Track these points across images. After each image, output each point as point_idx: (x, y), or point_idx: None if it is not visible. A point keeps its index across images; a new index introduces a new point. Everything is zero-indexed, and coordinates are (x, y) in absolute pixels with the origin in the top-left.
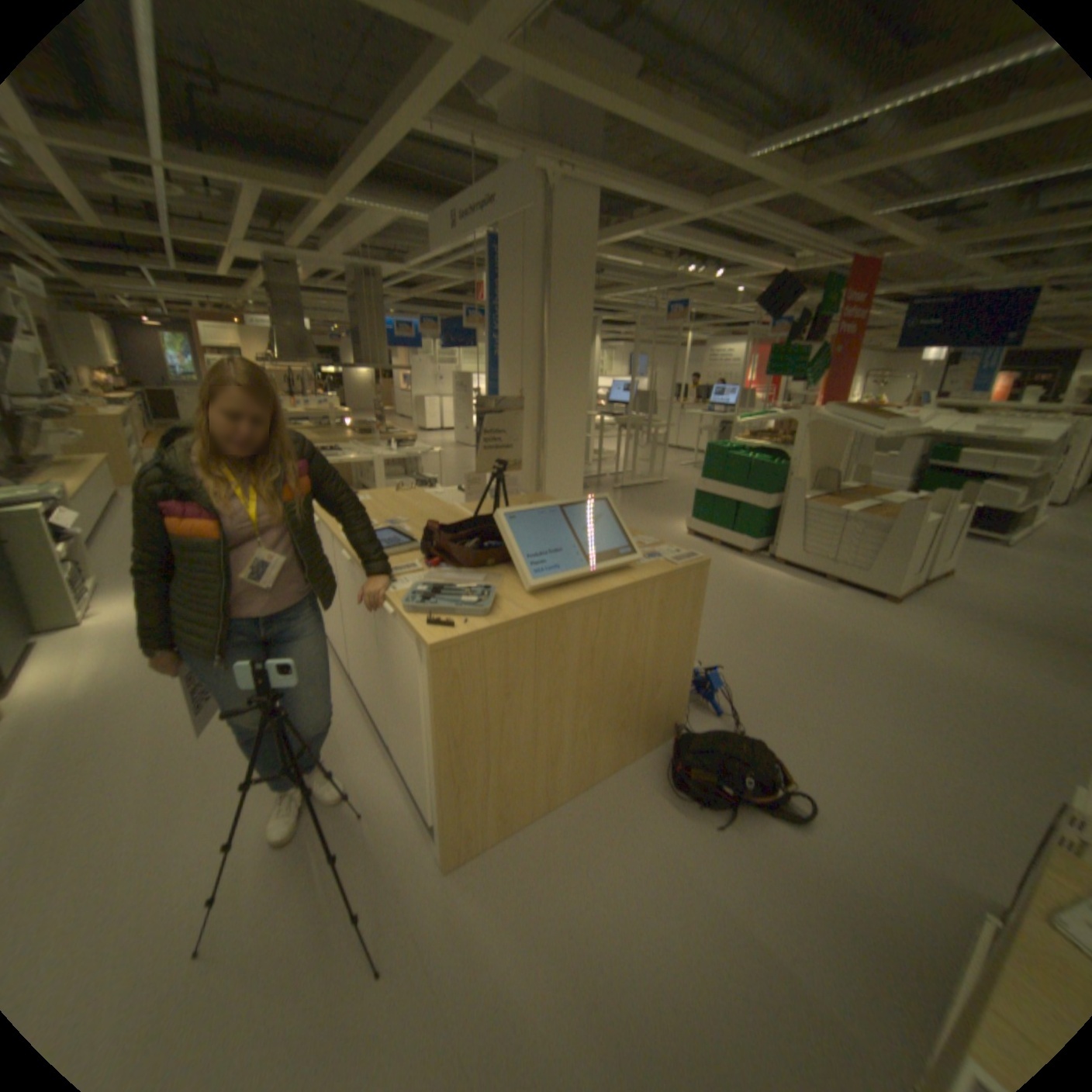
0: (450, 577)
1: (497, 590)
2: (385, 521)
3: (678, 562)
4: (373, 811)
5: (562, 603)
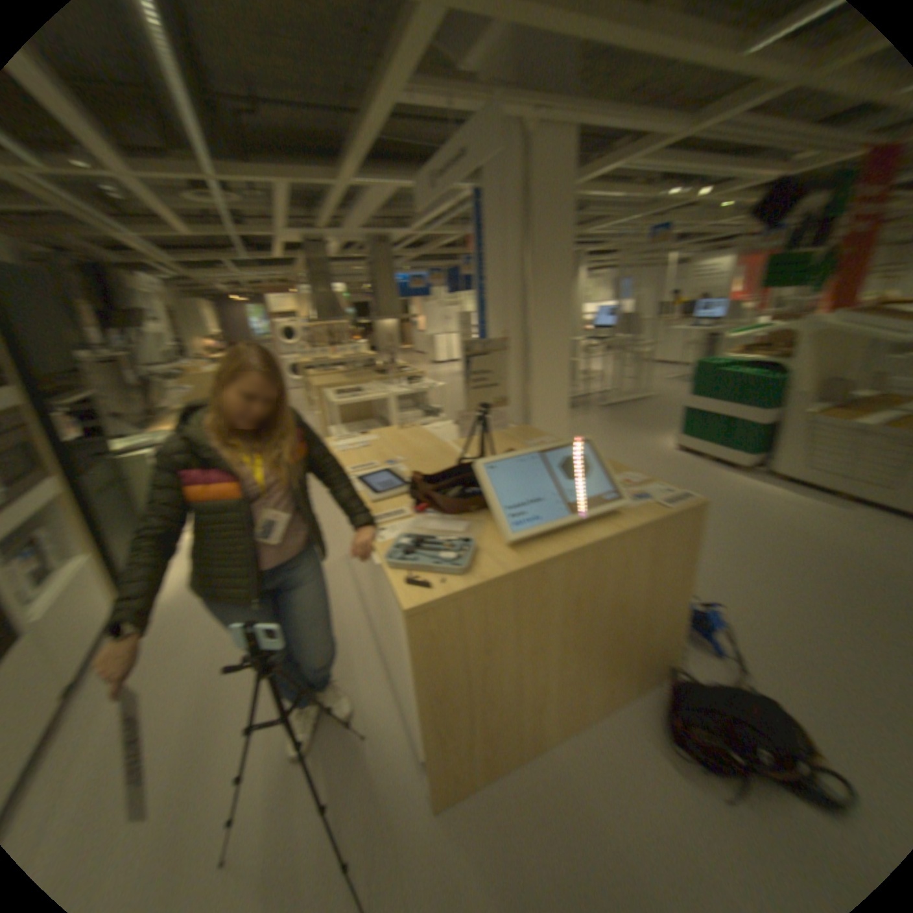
0: (432, 523)
1: (475, 539)
2: (383, 460)
3: (669, 503)
4: (372, 734)
5: (541, 555)
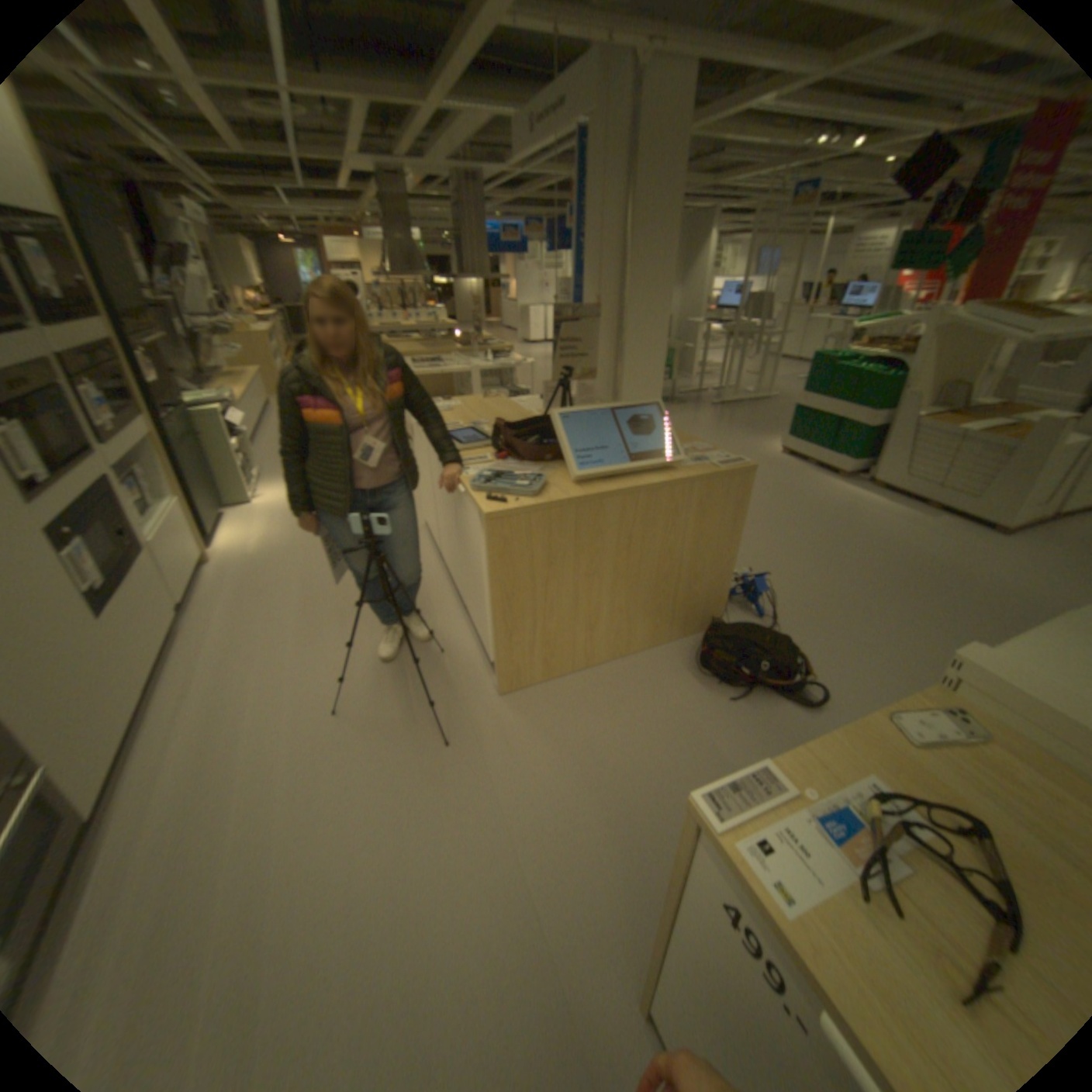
0: (515, 471)
1: (551, 482)
2: (471, 425)
3: (726, 468)
4: (454, 651)
5: (603, 494)
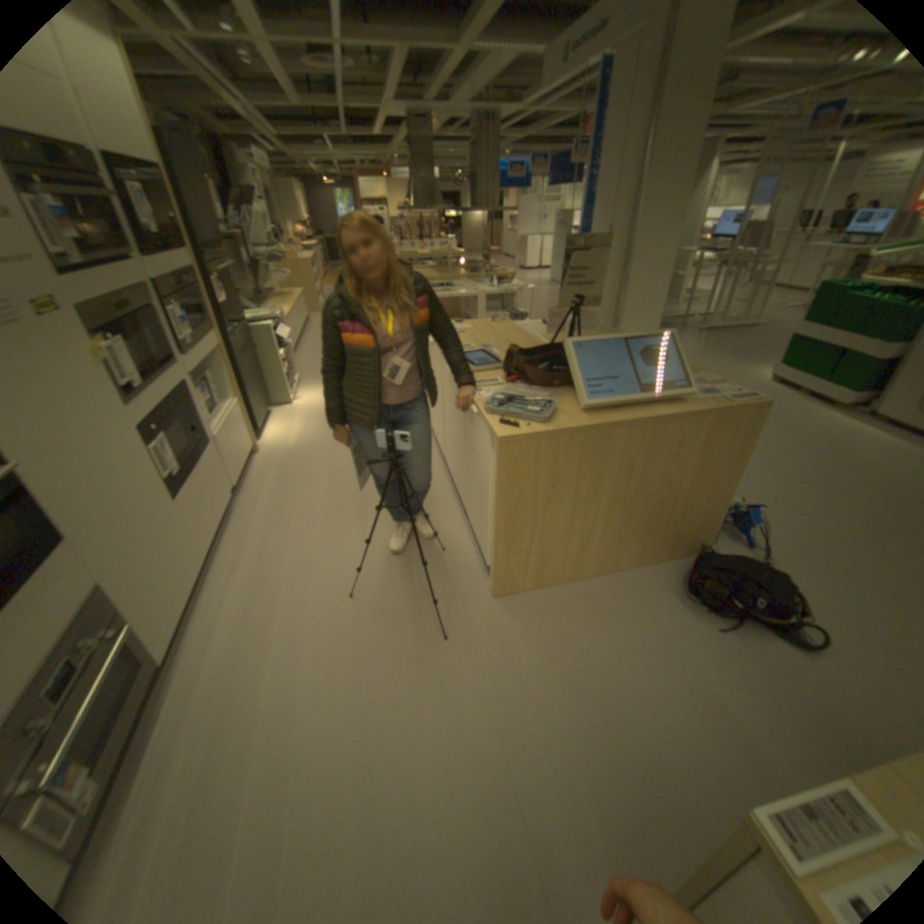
0: (523, 393)
1: (558, 407)
2: (480, 346)
3: (738, 401)
4: (453, 550)
5: (611, 423)
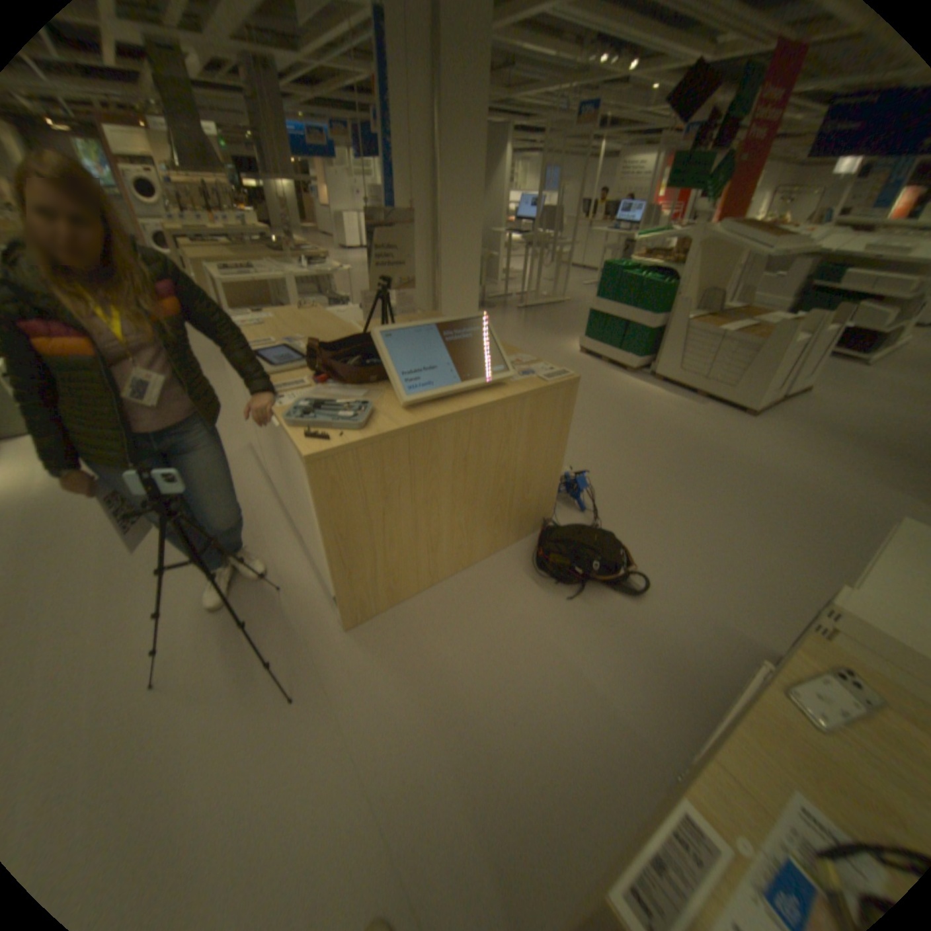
0: (337, 393)
1: (378, 405)
2: (285, 339)
3: (551, 379)
4: (290, 584)
5: (435, 417)
